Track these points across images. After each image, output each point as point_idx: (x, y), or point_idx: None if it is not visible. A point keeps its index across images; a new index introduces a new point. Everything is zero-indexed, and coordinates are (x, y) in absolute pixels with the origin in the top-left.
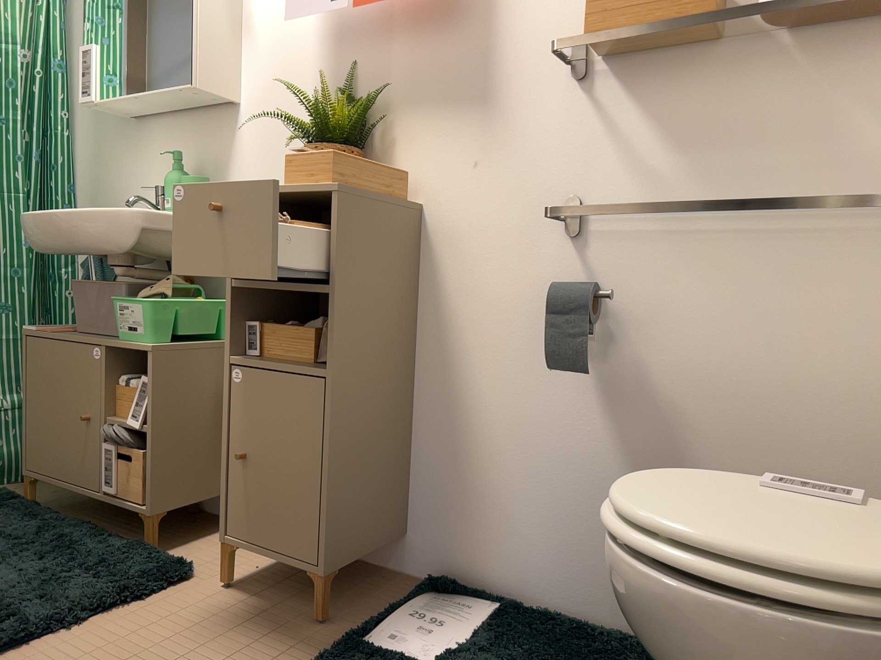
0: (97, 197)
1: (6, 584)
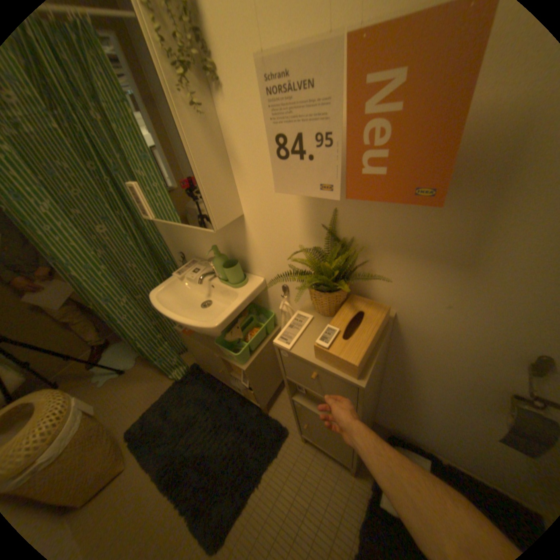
0: (173, 240)
1: (225, 460)
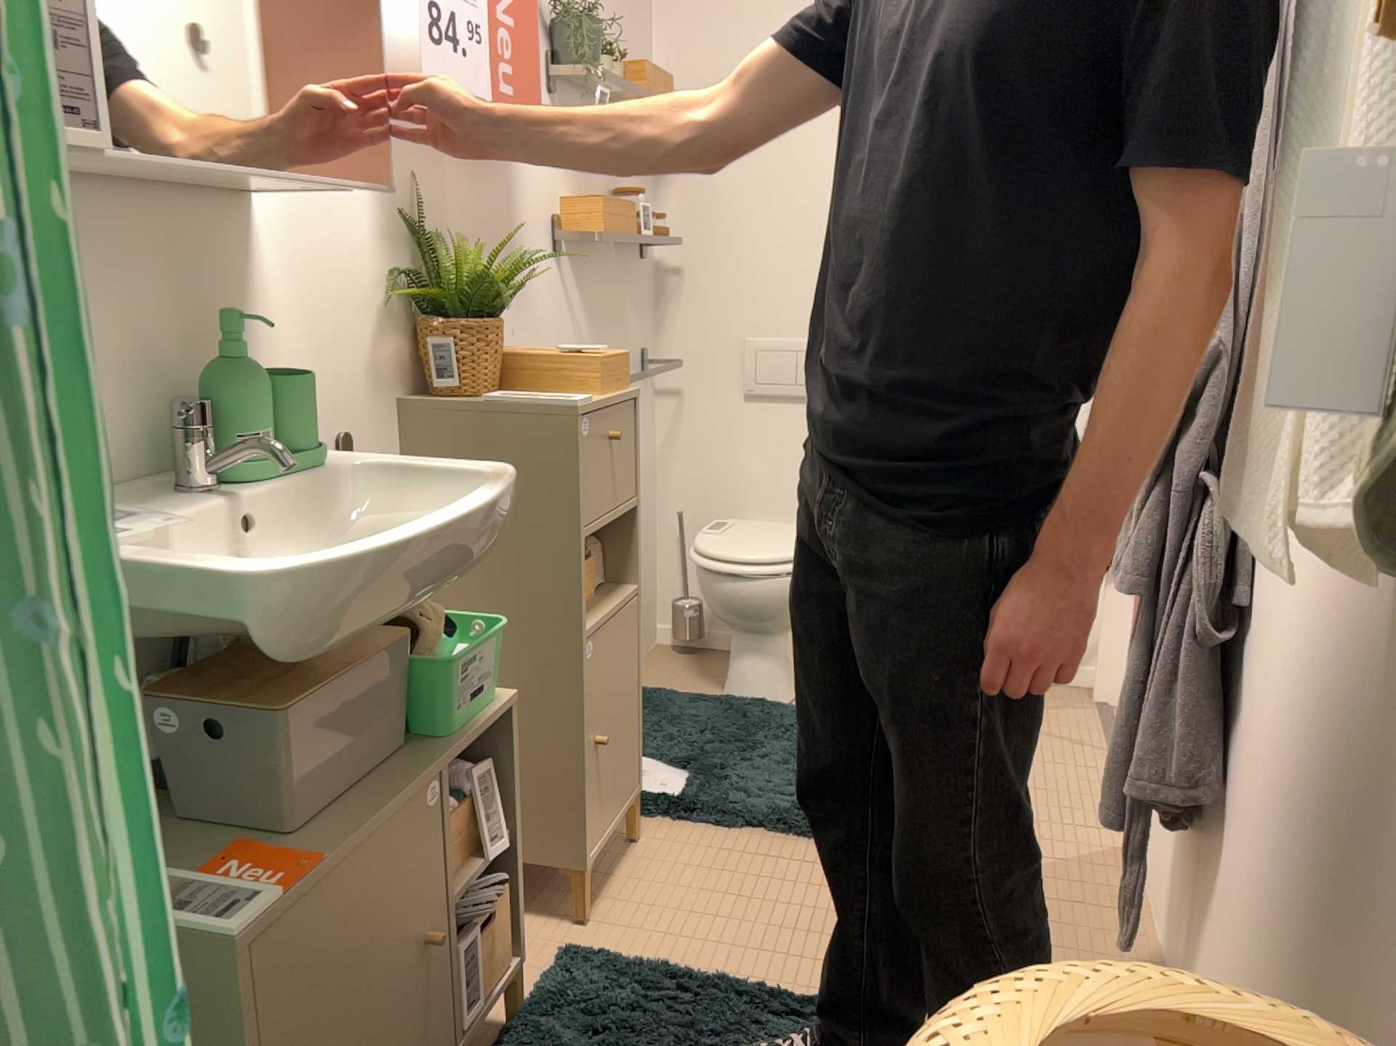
0: None
1: None
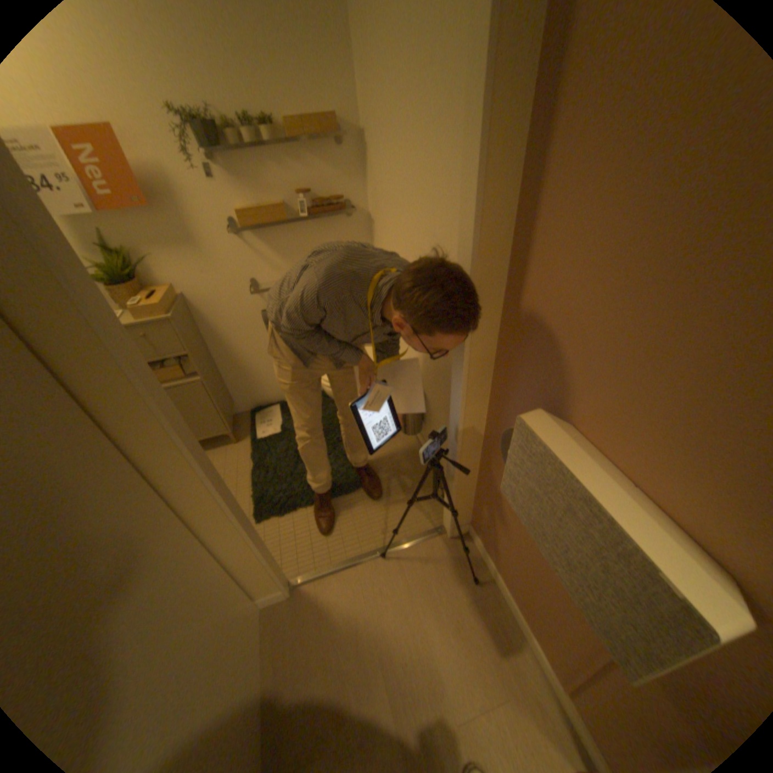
0: None
1: None
